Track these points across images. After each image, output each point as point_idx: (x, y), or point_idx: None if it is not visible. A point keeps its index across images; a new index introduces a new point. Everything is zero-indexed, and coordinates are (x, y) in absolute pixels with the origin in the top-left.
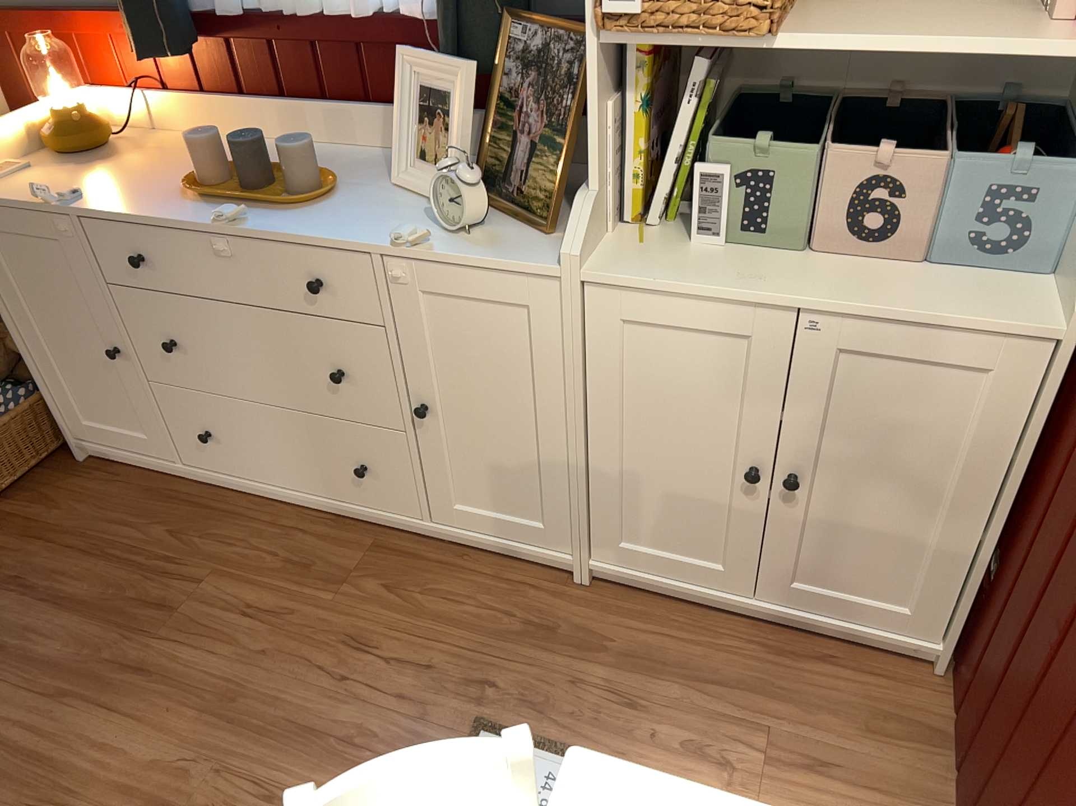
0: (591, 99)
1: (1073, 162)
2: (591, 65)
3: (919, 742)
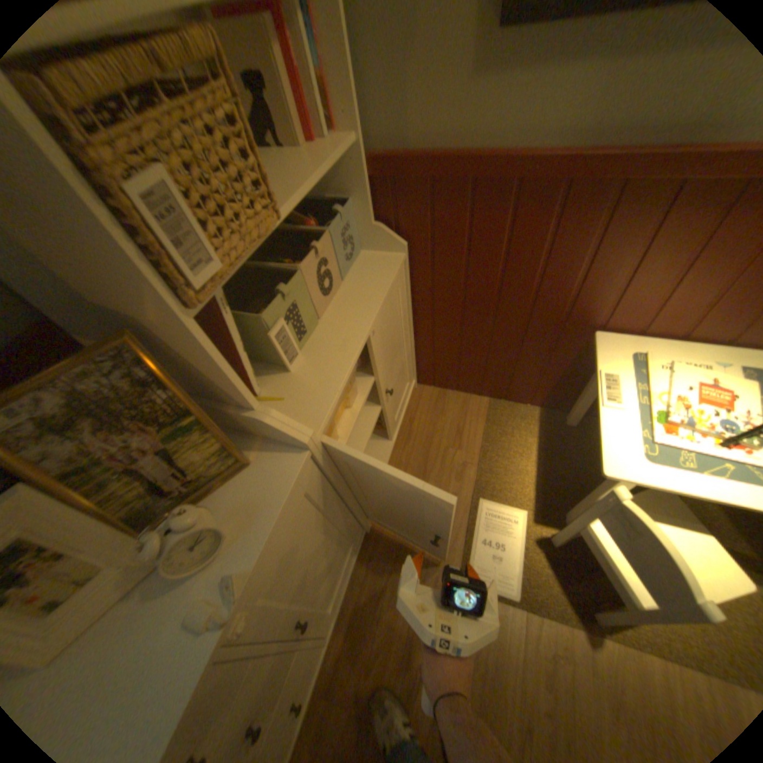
0: (211, 357)
1: (343, 200)
2: (192, 335)
3: (446, 398)
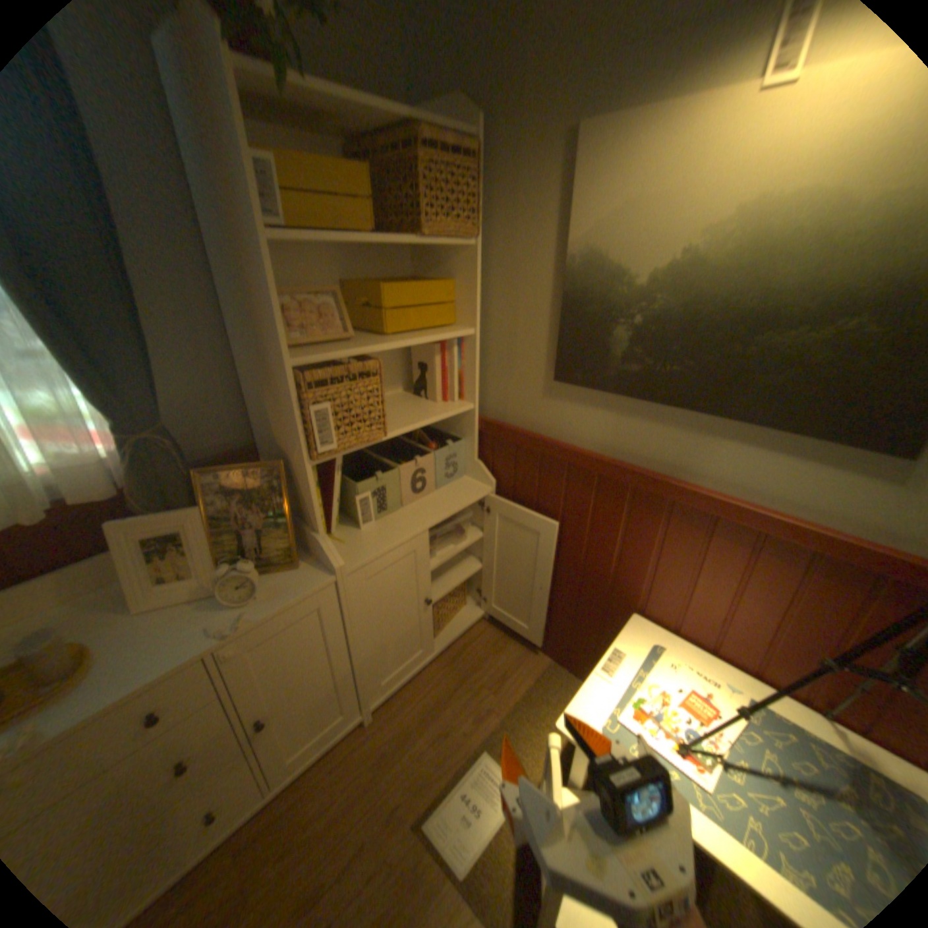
0: (309, 491)
1: (459, 439)
2: (306, 475)
3: (511, 642)
